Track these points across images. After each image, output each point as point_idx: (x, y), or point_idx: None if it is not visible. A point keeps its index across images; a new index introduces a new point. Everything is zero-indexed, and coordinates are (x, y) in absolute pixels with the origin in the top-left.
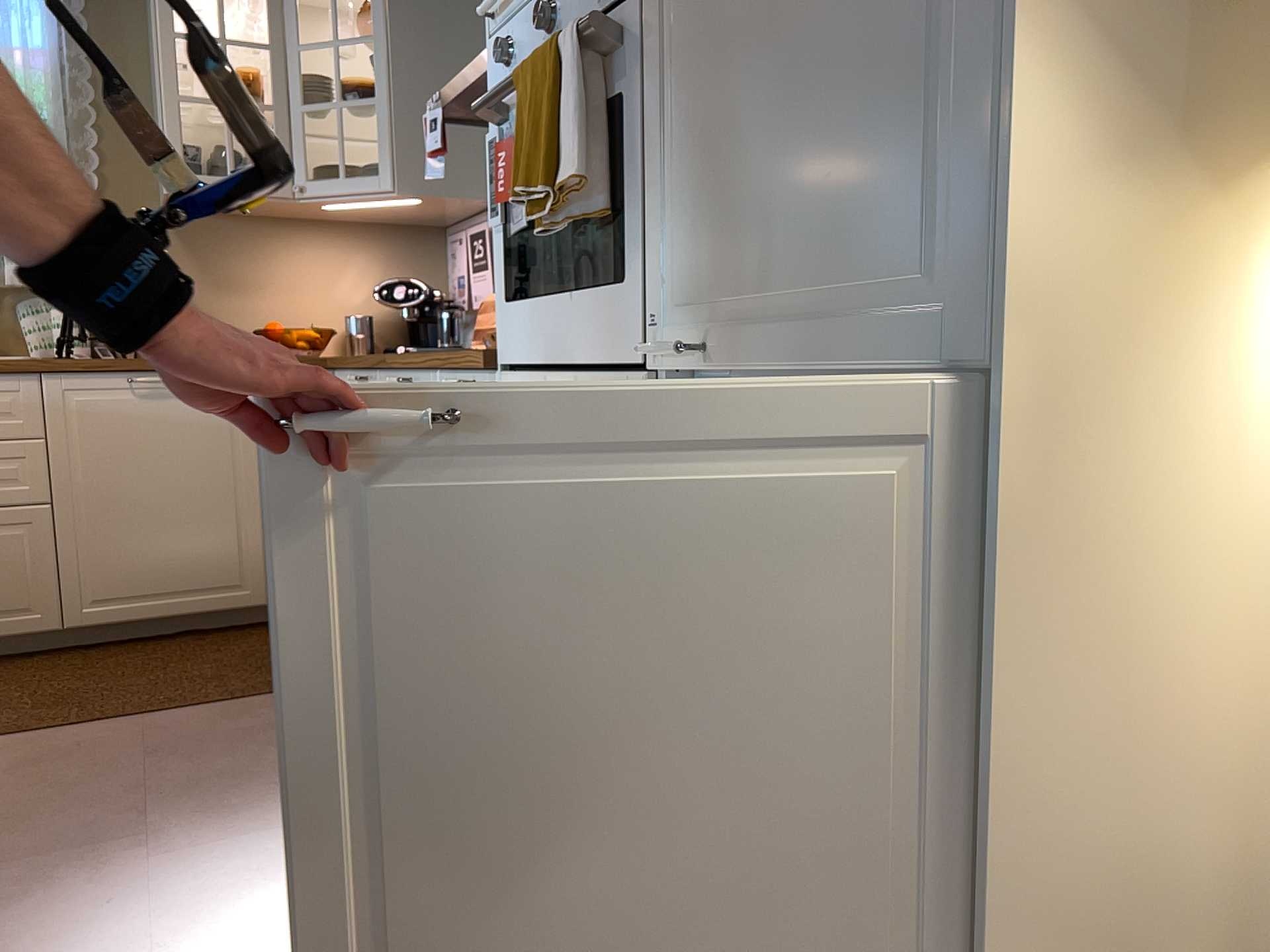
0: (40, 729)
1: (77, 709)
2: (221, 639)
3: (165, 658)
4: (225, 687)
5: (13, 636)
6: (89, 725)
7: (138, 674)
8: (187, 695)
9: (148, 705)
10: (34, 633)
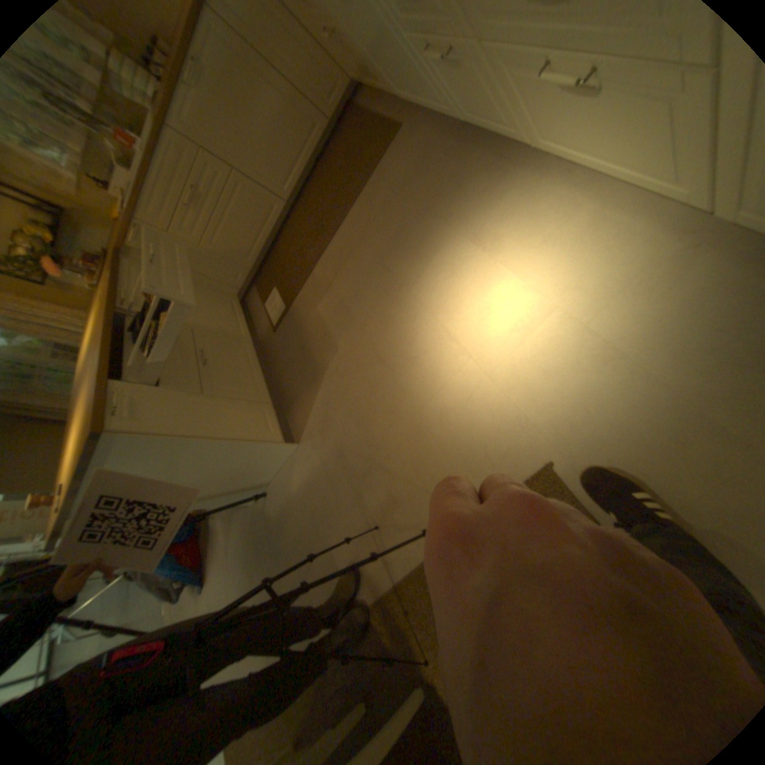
0: (324, 248)
1: (324, 230)
2: (330, 151)
3: (324, 181)
4: (356, 179)
5: (279, 217)
6: (335, 235)
7: (324, 197)
8: (349, 195)
9: (341, 211)
10: (283, 210)
